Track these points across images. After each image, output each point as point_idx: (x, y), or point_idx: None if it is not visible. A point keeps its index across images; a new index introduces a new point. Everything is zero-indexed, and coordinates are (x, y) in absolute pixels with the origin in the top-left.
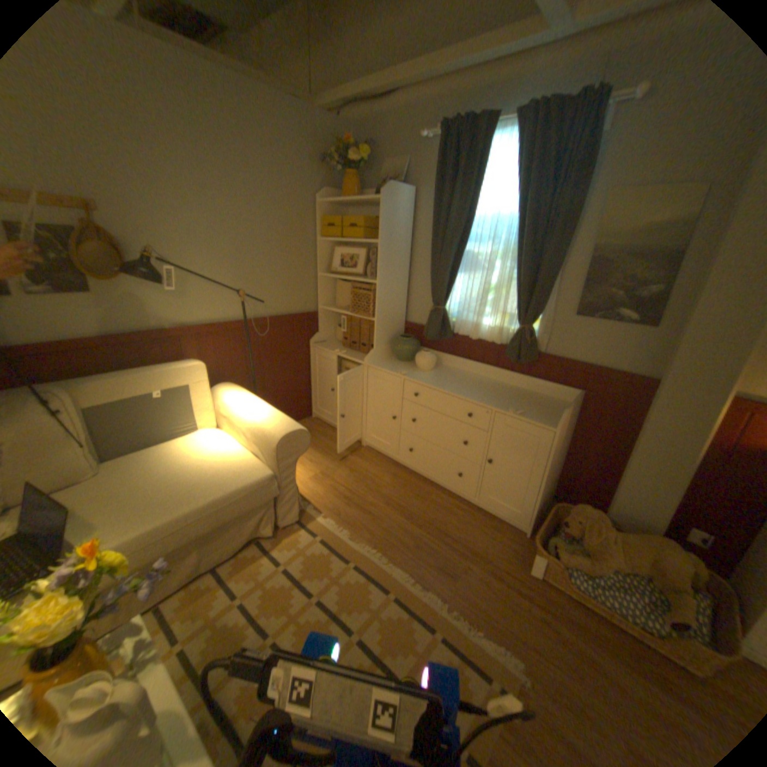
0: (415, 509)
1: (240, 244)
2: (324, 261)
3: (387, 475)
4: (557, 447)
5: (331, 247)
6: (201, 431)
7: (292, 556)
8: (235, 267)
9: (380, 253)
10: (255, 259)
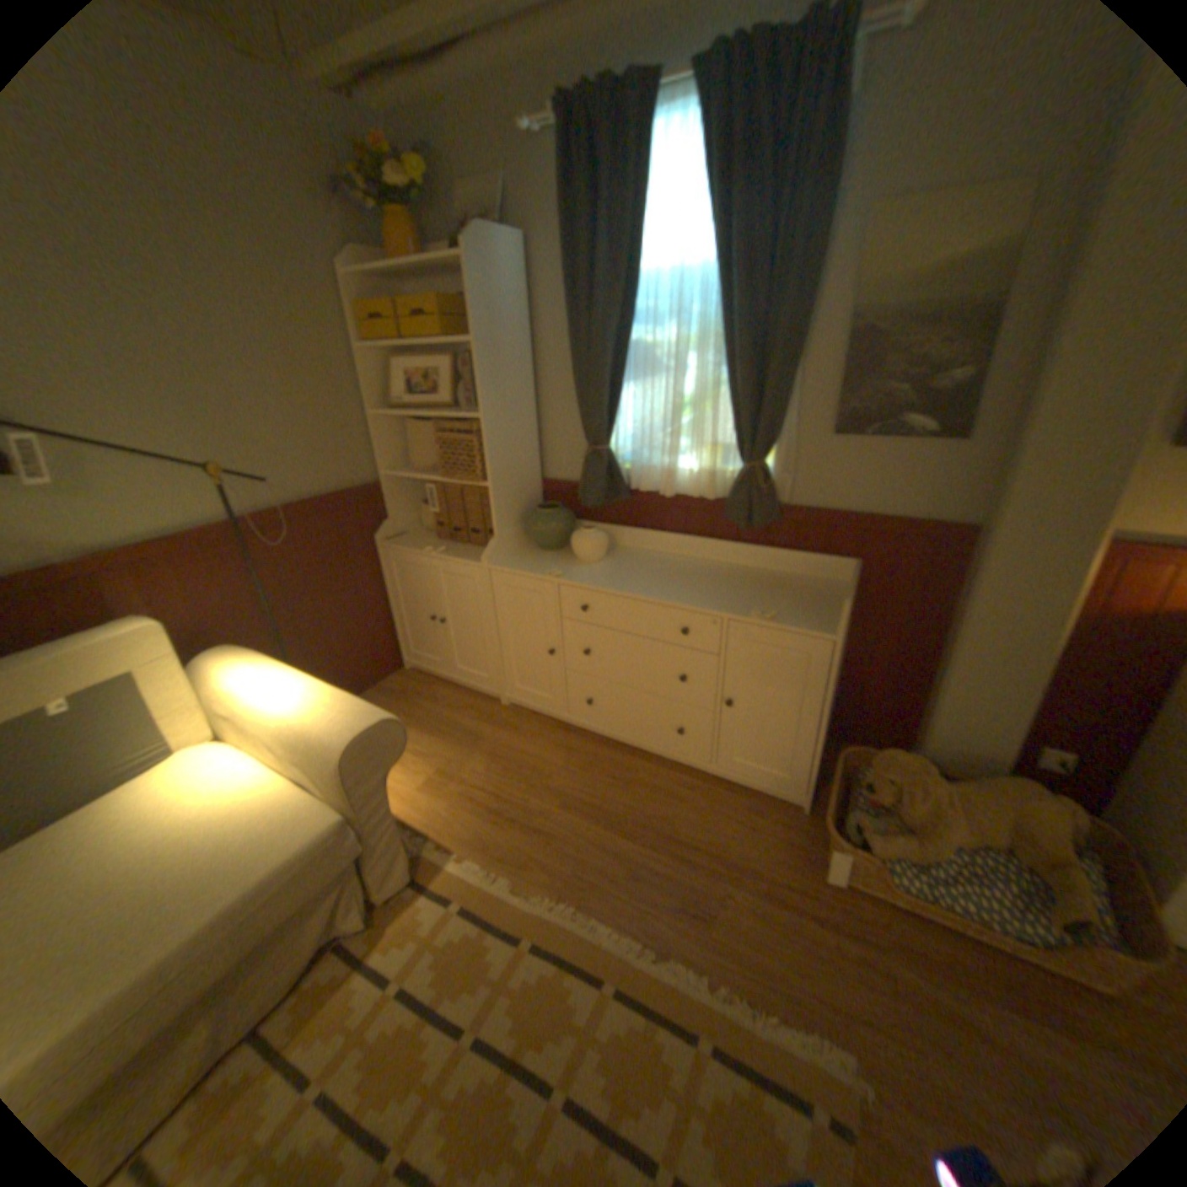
0: (615, 805)
1: (192, 369)
2: (376, 387)
3: (556, 752)
4: (839, 663)
5: (385, 359)
6: (177, 762)
7: (410, 955)
8: (192, 416)
9: (478, 361)
10: (232, 398)
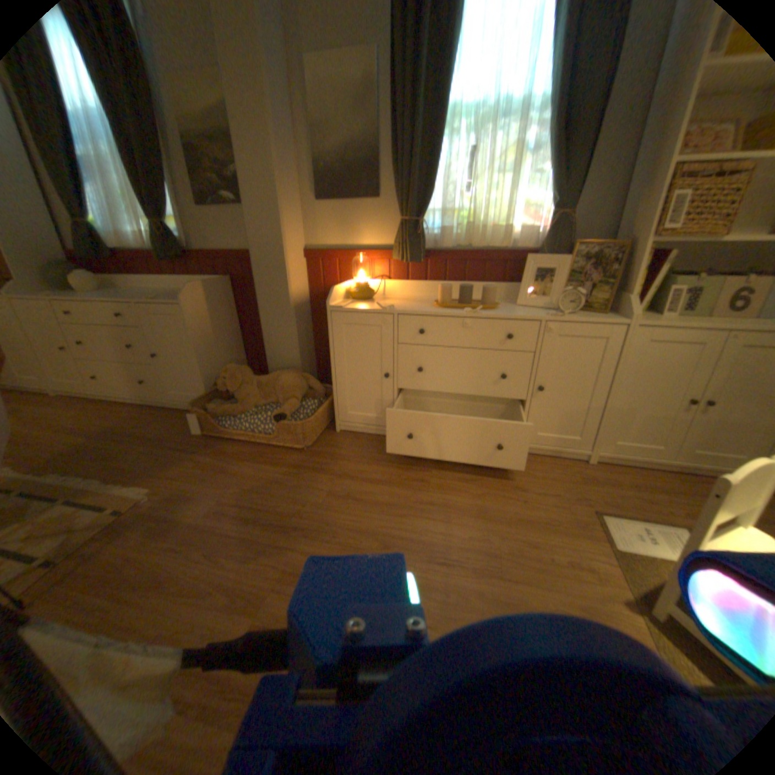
0: (93, 427)
1: None
2: None
3: (72, 412)
4: (194, 320)
5: None
6: None
7: None
8: None
9: None
10: None
